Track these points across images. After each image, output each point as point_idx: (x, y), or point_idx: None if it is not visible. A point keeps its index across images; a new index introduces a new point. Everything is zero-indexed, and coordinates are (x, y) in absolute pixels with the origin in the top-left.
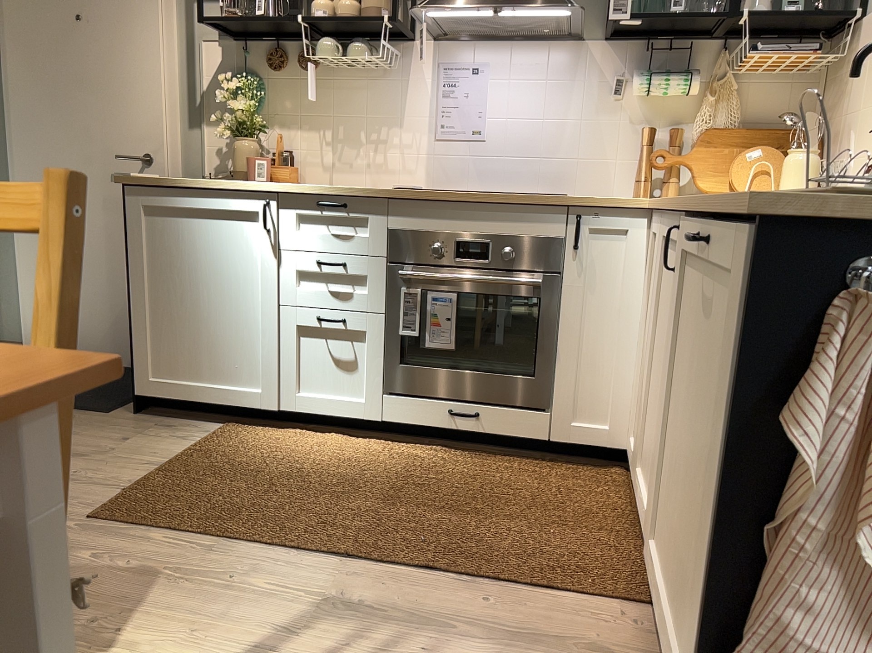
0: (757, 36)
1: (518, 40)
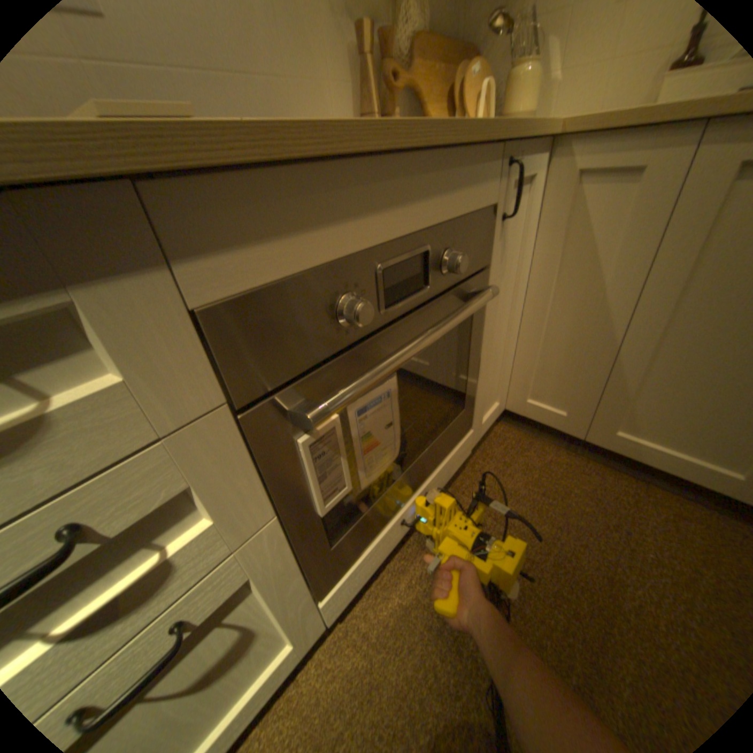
0: None
1: None
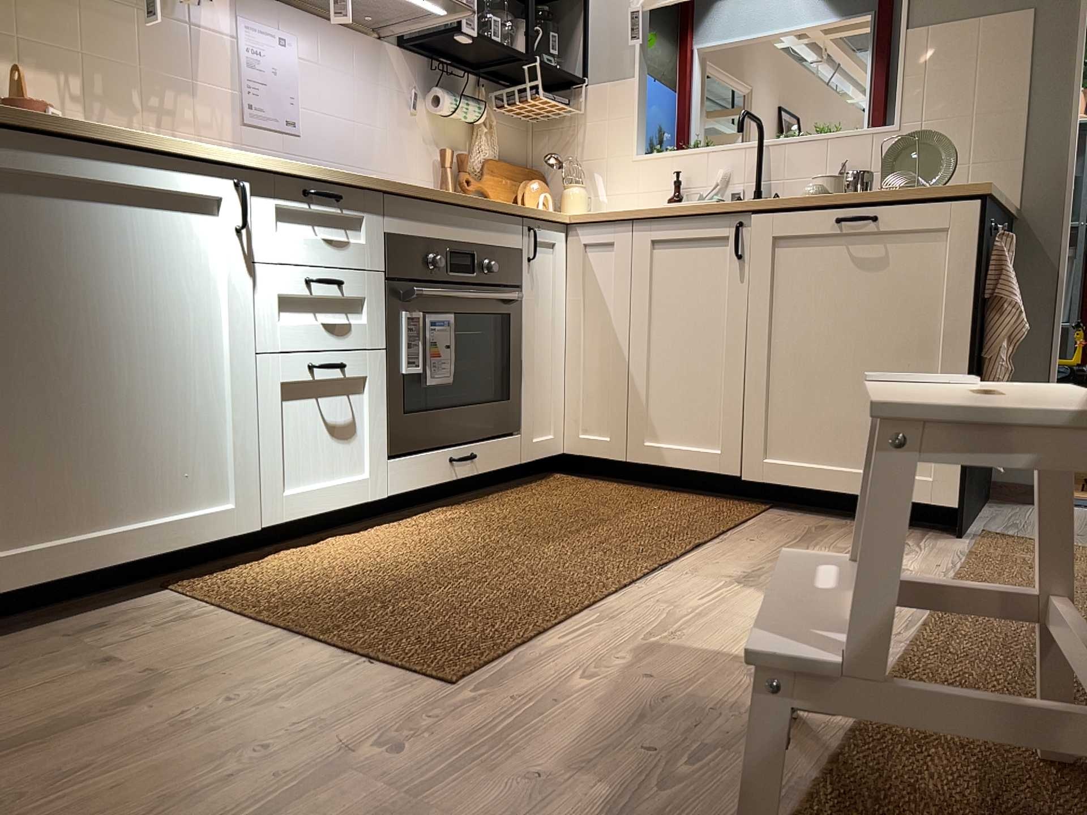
0: (500, 81)
1: (317, 21)
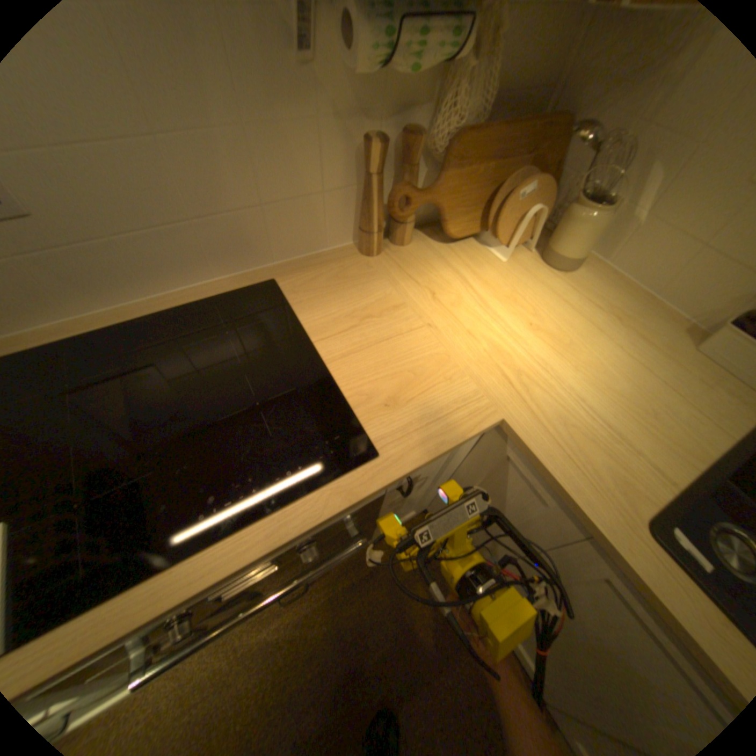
0: None
1: None
